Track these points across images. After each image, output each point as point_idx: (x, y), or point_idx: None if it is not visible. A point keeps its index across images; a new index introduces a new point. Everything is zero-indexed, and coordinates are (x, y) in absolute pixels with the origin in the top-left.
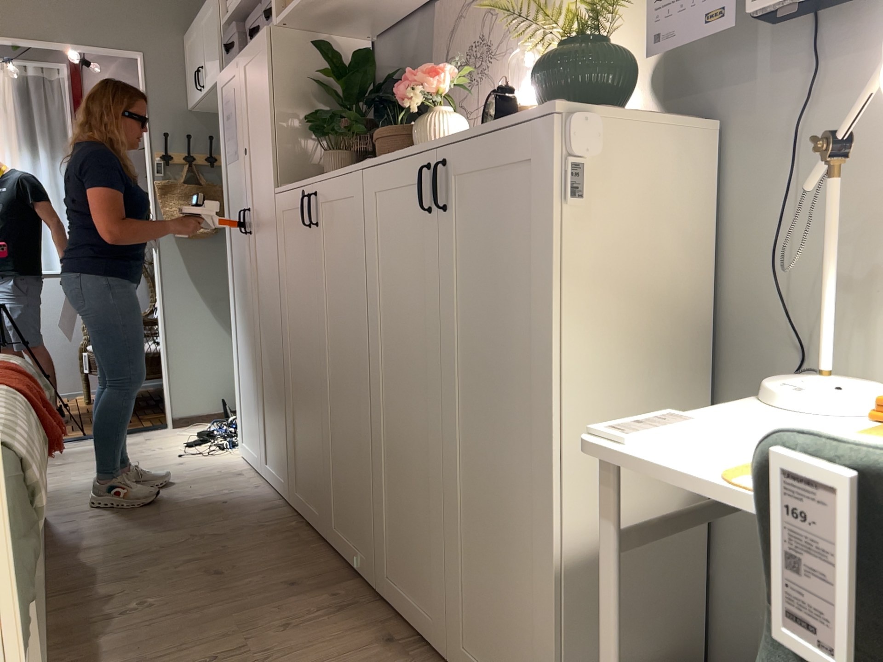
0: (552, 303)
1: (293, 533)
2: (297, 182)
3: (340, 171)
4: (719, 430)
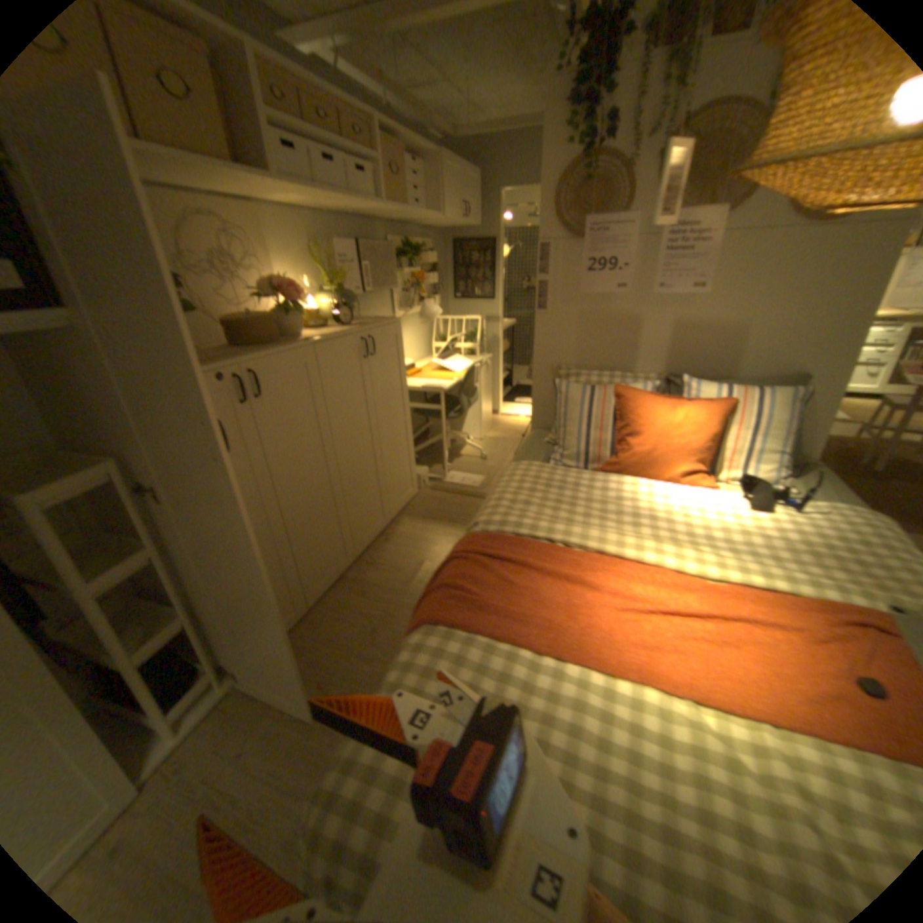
0: (405, 373)
1: (293, 643)
2: (195, 367)
3: (268, 348)
4: (421, 385)
